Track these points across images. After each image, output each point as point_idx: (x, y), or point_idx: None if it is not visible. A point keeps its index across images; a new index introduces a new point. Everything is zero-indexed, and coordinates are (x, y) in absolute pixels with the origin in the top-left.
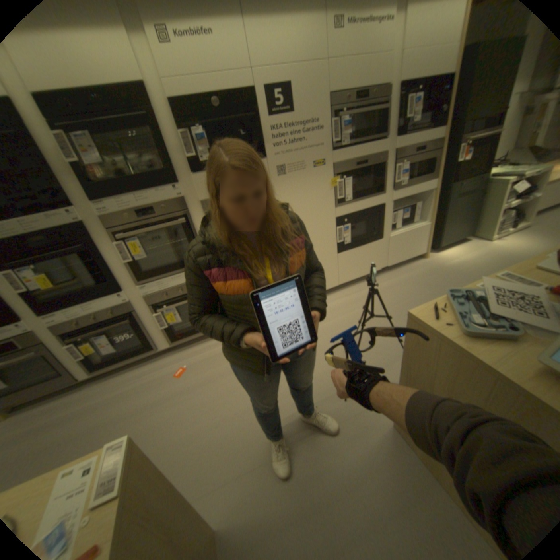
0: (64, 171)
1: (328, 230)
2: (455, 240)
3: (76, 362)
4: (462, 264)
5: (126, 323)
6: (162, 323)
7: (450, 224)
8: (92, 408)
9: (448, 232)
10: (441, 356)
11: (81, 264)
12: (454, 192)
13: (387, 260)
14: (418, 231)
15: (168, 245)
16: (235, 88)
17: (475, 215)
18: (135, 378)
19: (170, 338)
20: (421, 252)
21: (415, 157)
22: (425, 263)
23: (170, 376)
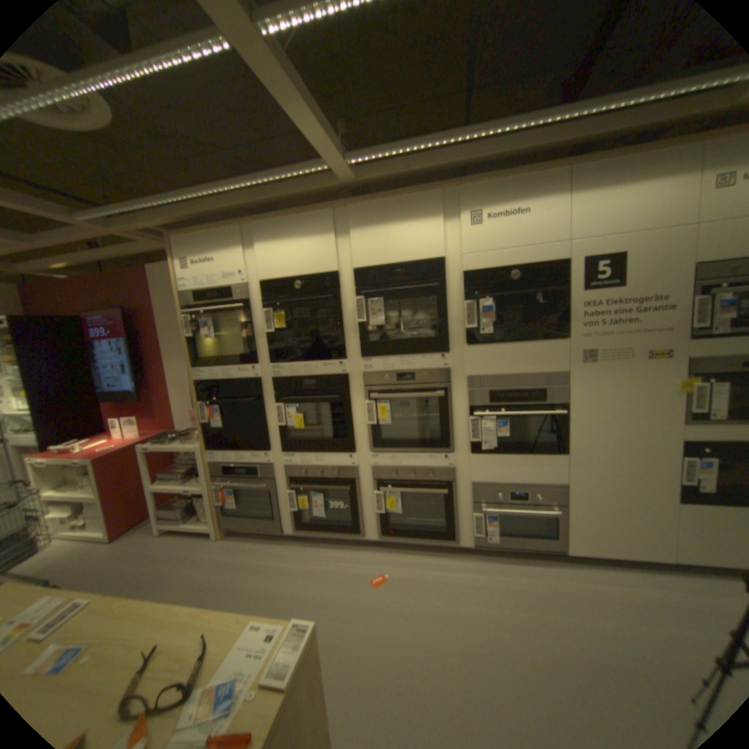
0: (352, 329)
1: (667, 457)
2: None
3: (291, 512)
4: None
5: (347, 490)
6: (381, 506)
7: None
8: (284, 573)
9: None
10: None
11: (332, 413)
12: None
13: None
14: None
15: (417, 417)
16: (544, 260)
17: None
18: (332, 561)
19: (382, 530)
20: None
21: None
22: None
23: (367, 580)
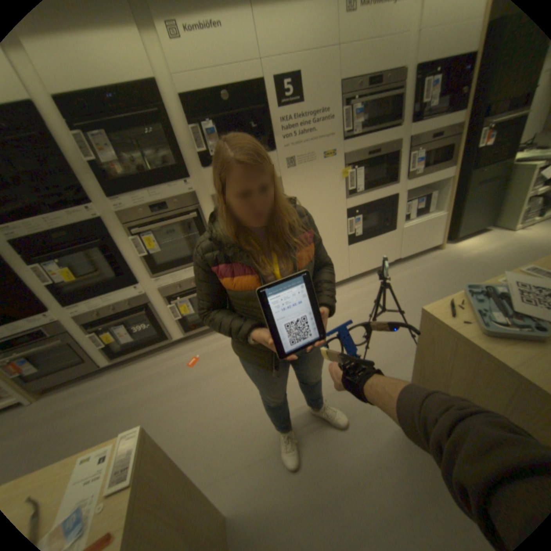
0: (83, 170)
1: (339, 221)
2: (474, 230)
3: (98, 350)
4: (481, 255)
5: (142, 314)
6: (176, 314)
7: (468, 213)
8: (113, 393)
9: (467, 221)
10: (457, 354)
11: (100, 257)
12: (473, 179)
13: (400, 251)
14: (433, 222)
15: (180, 239)
16: (244, 80)
17: (497, 203)
18: (151, 366)
19: (183, 329)
20: (437, 243)
21: (432, 144)
22: (441, 254)
23: (184, 365)
